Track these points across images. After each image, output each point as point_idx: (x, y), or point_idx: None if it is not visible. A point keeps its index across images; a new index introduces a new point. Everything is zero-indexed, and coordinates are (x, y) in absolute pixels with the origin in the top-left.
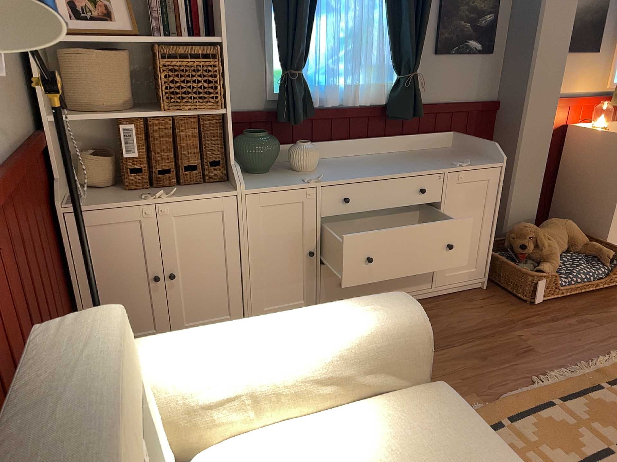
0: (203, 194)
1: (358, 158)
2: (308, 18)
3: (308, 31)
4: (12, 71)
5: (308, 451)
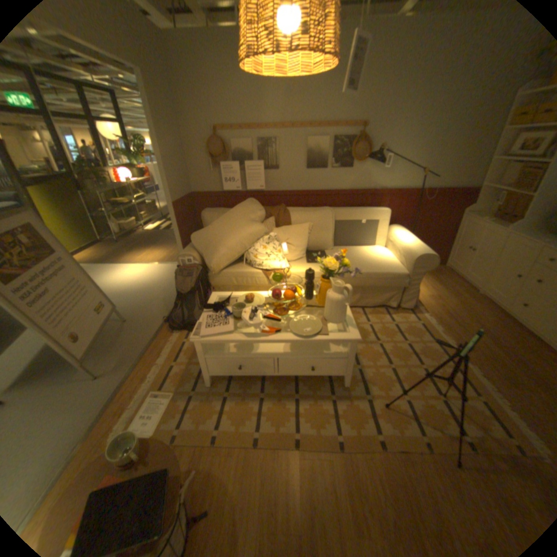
0: (499, 226)
1: None
2: None
3: None
4: (473, 167)
5: (382, 254)
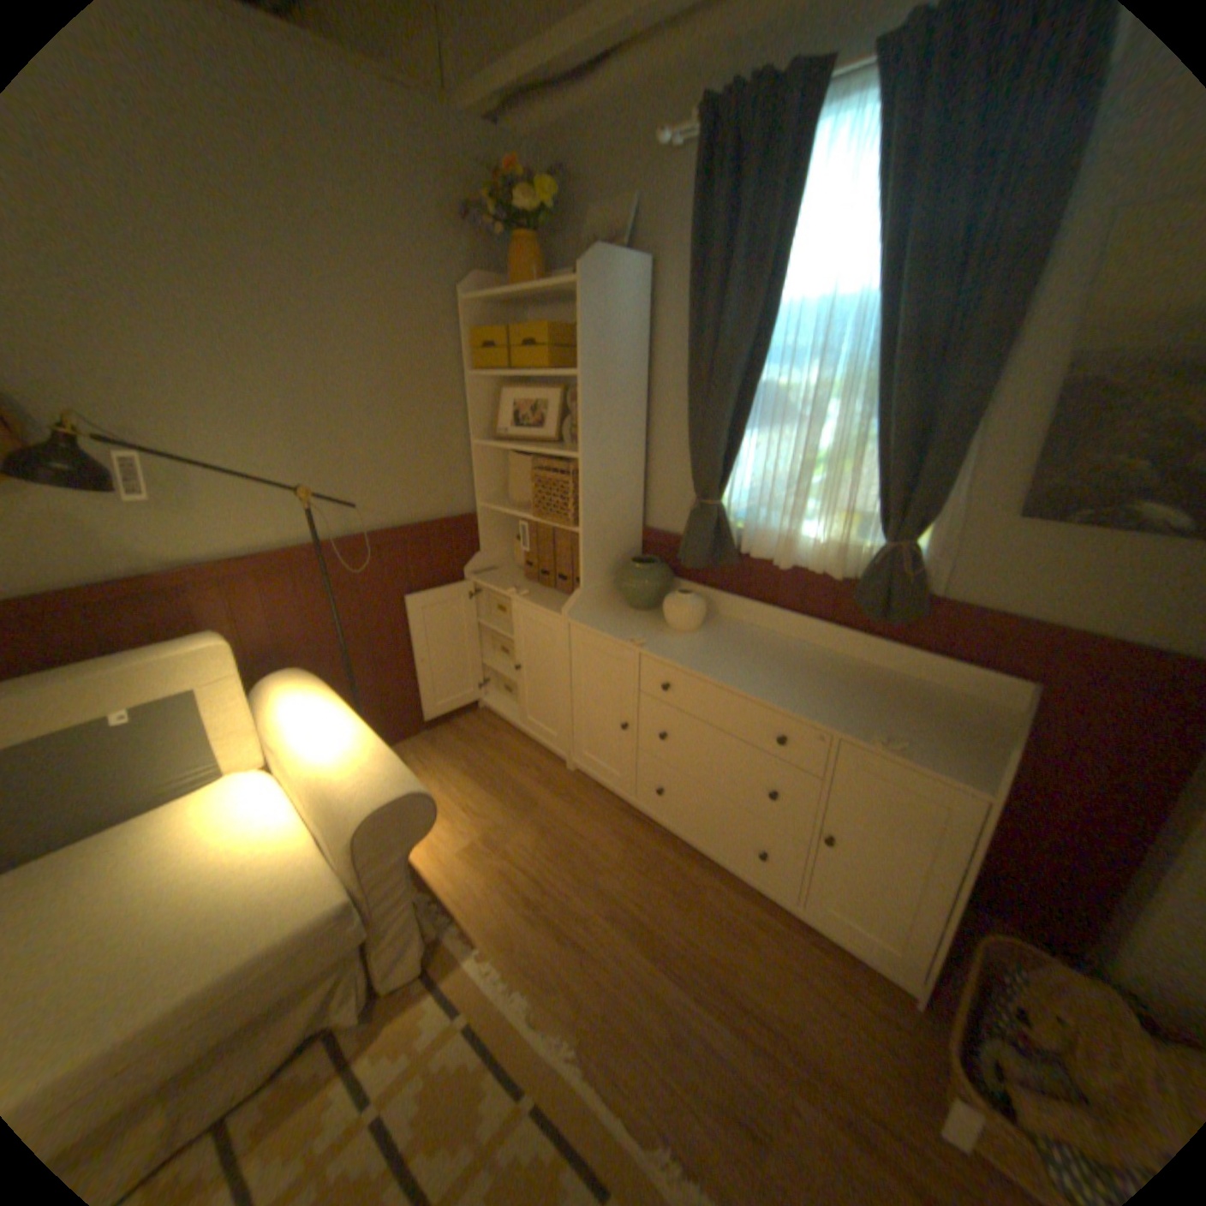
0: (544, 606)
1: (789, 646)
2: (723, 432)
3: (729, 449)
4: (440, 467)
5: (246, 825)
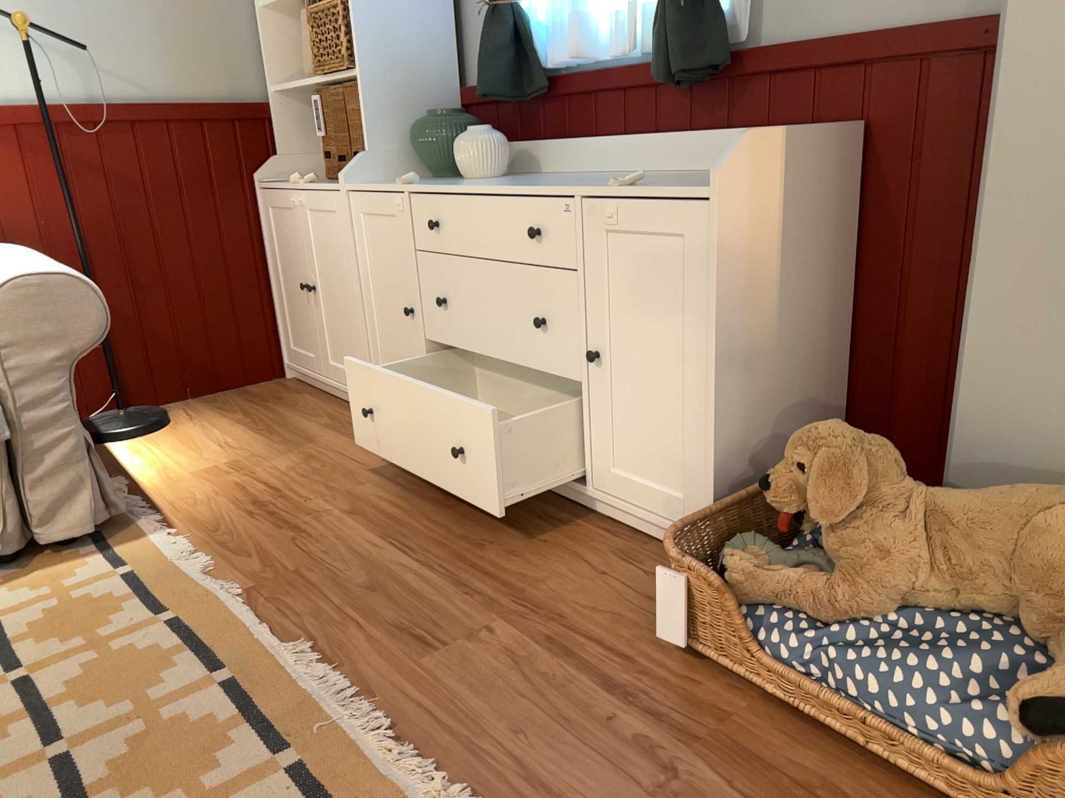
0: (328, 187)
1: (601, 175)
2: None
3: None
4: (216, 38)
5: None
